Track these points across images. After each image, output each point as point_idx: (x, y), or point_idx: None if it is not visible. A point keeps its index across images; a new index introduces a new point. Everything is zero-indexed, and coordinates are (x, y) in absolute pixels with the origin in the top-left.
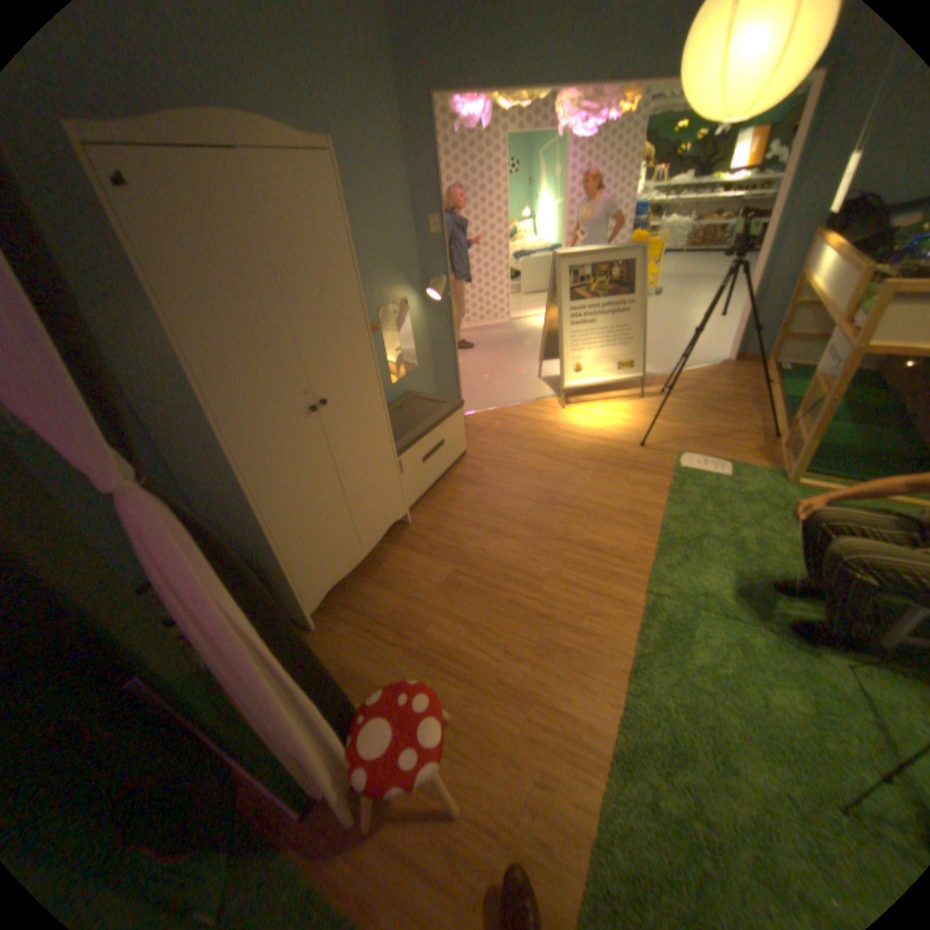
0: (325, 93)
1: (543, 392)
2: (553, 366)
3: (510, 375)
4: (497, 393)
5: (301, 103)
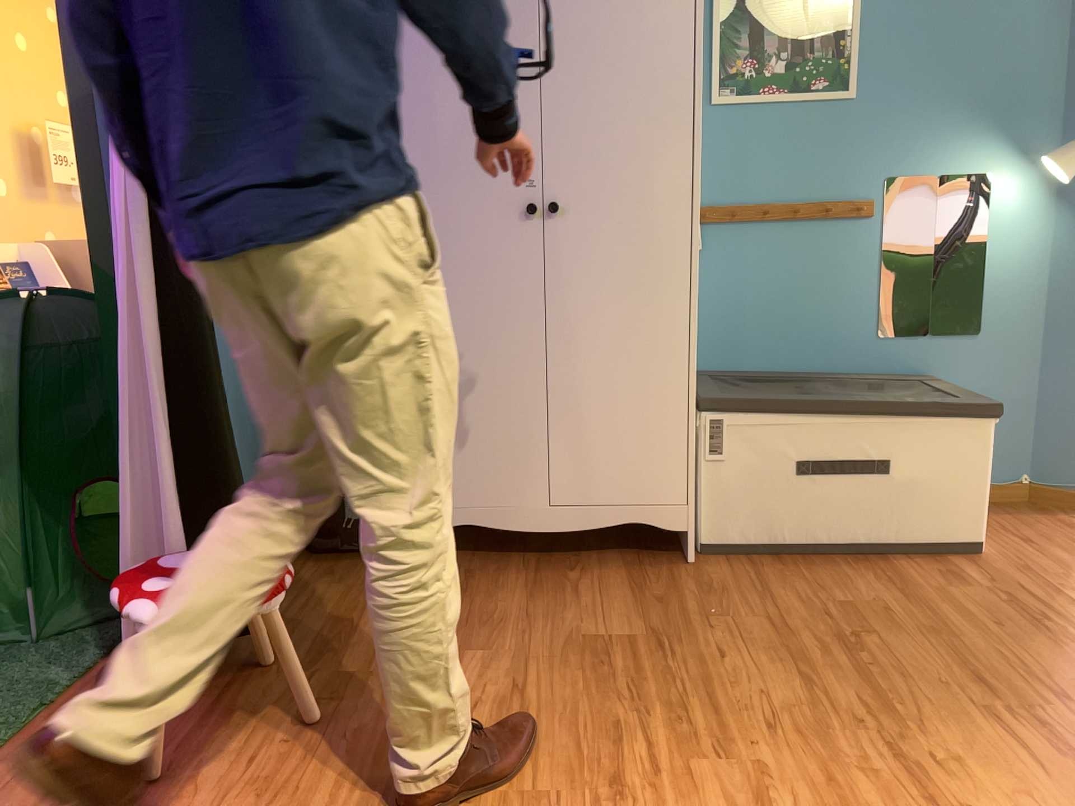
0: None
1: None
2: None
3: None
4: None
5: None
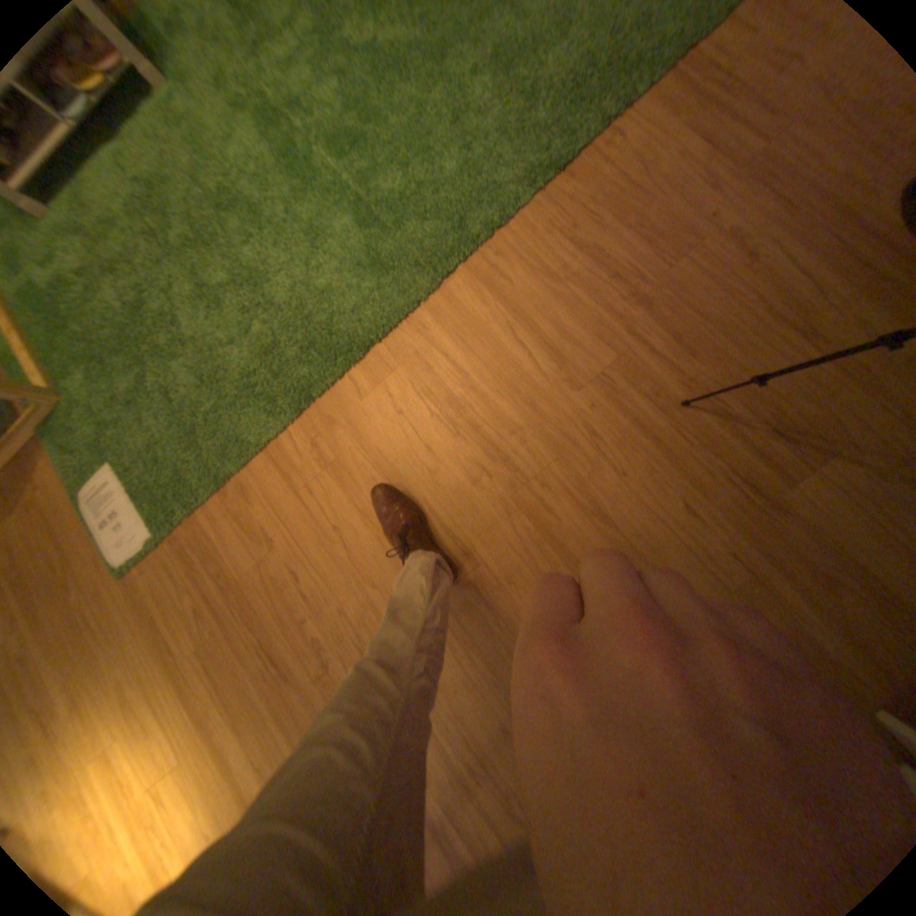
0: None
1: None
2: None
3: None
4: None
5: None
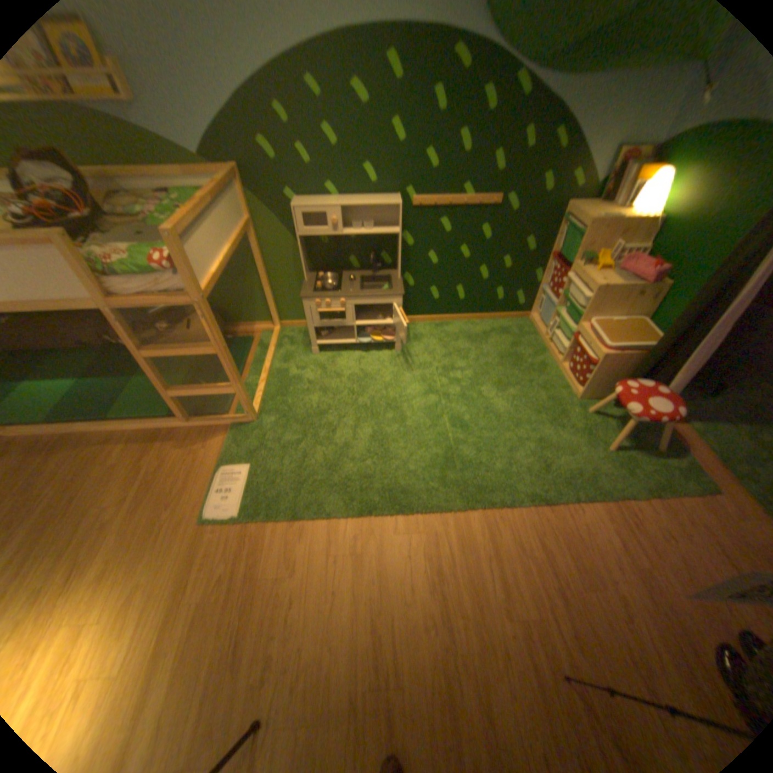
0: None
1: None
2: None
3: None
4: None
5: None
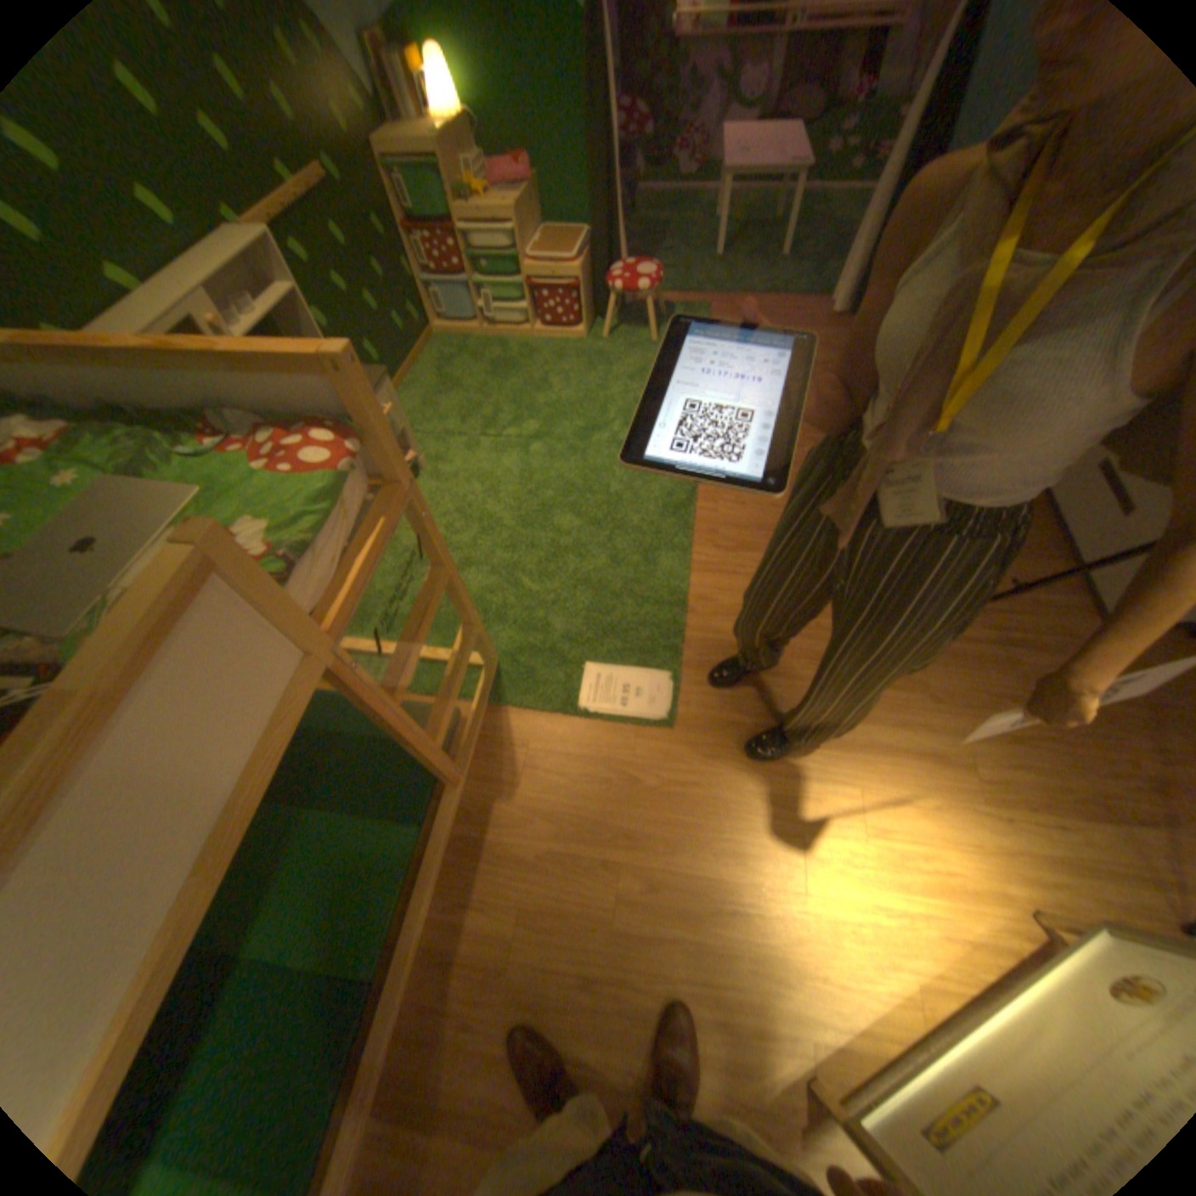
0: None
1: None
2: None
3: None
4: None
5: None
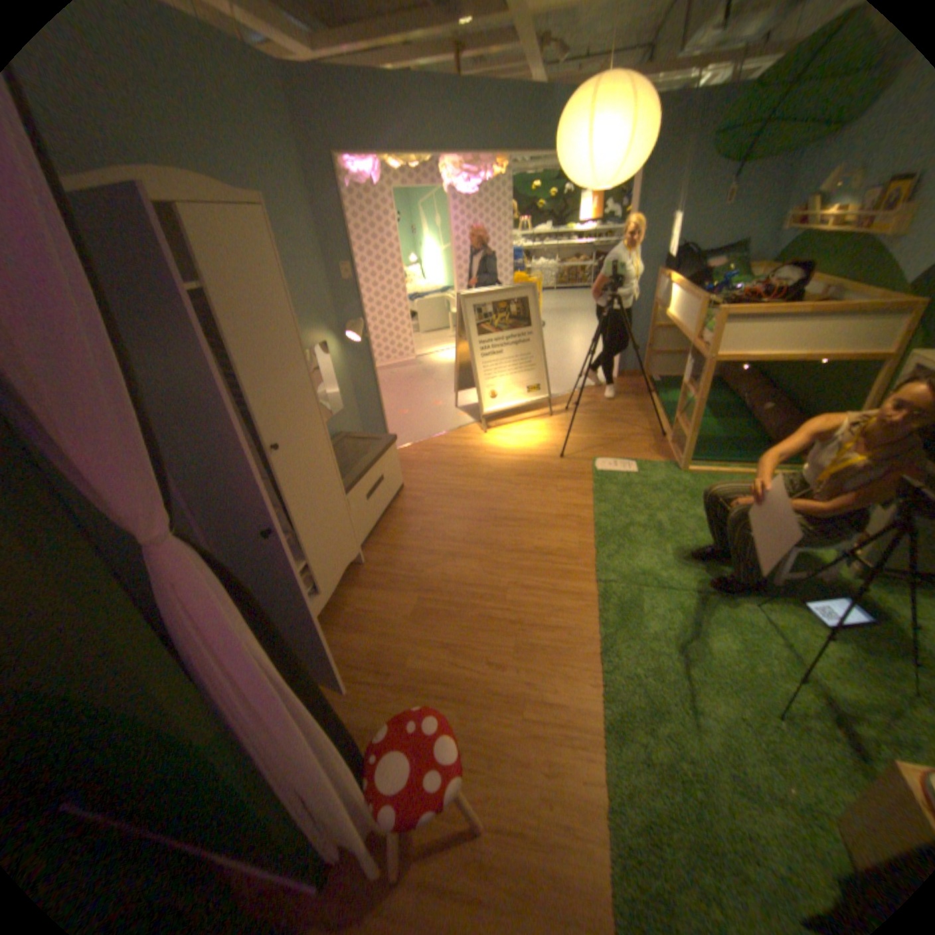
0: (232, 149)
1: (463, 420)
2: (466, 396)
3: (428, 408)
4: (420, 426)
5: (209, 159)
